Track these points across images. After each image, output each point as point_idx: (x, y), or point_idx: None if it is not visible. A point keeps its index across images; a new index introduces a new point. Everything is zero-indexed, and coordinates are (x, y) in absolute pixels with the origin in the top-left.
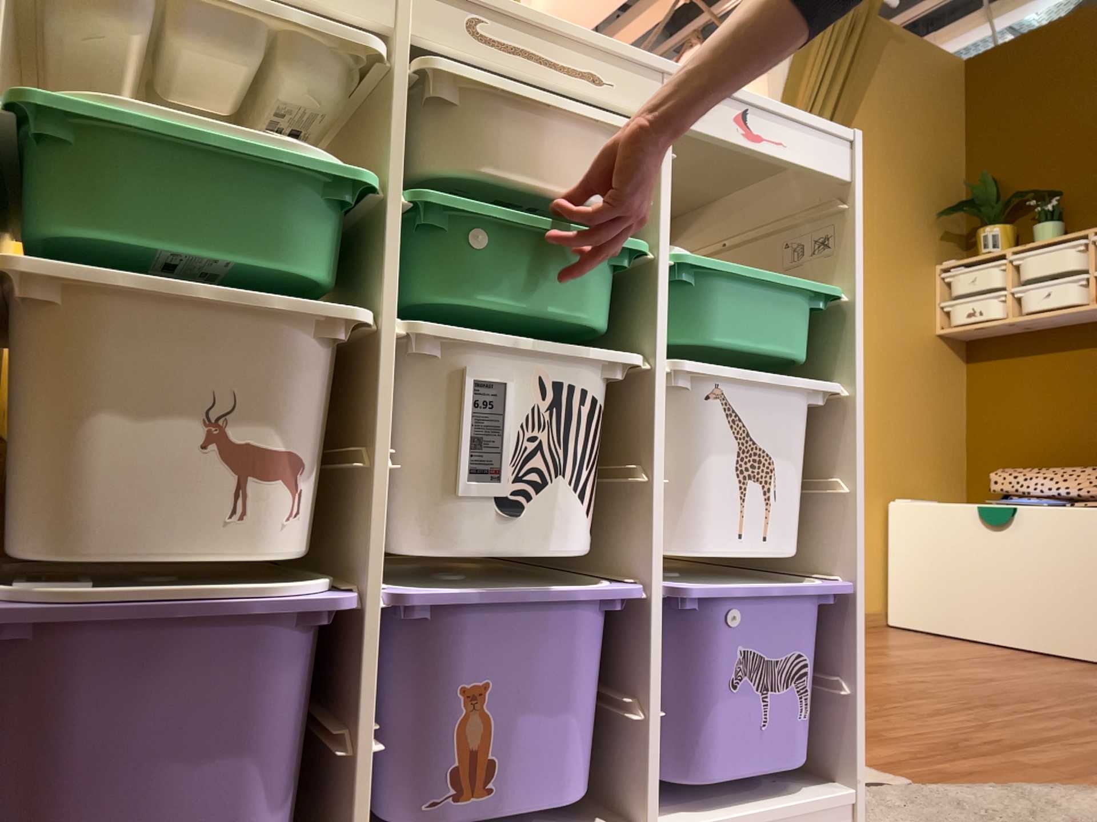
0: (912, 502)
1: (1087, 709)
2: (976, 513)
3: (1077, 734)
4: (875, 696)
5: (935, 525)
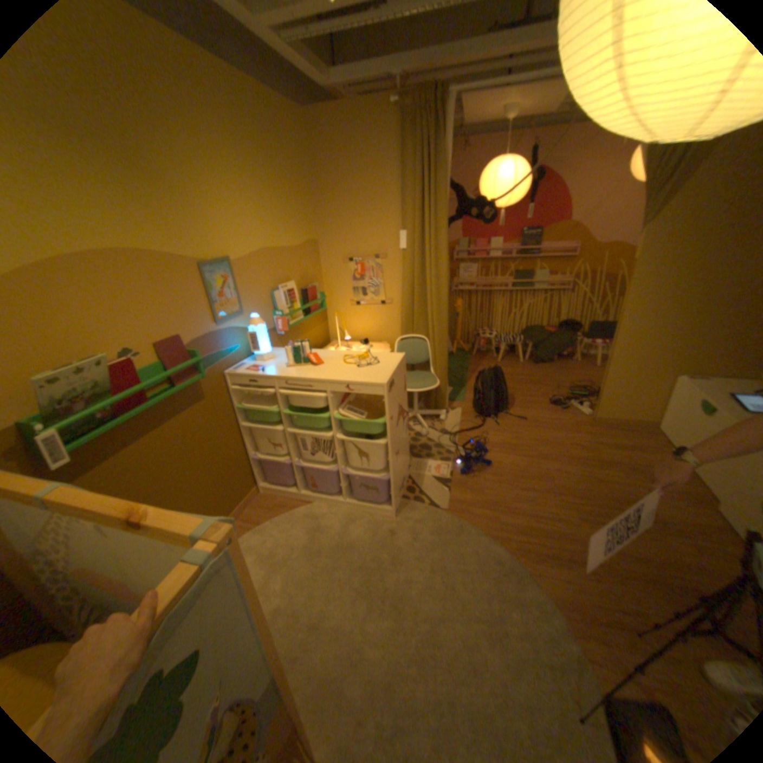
0: (692, 384)
1: (600, 518)
2: (702, 407)
3: (553, 524)
4: (522, 478)
5: (690, 402)
